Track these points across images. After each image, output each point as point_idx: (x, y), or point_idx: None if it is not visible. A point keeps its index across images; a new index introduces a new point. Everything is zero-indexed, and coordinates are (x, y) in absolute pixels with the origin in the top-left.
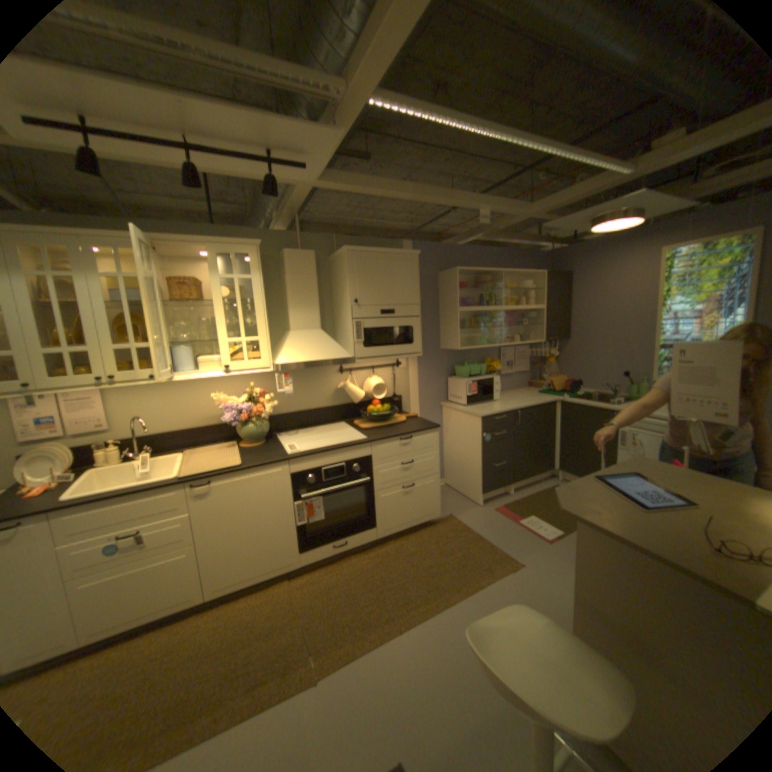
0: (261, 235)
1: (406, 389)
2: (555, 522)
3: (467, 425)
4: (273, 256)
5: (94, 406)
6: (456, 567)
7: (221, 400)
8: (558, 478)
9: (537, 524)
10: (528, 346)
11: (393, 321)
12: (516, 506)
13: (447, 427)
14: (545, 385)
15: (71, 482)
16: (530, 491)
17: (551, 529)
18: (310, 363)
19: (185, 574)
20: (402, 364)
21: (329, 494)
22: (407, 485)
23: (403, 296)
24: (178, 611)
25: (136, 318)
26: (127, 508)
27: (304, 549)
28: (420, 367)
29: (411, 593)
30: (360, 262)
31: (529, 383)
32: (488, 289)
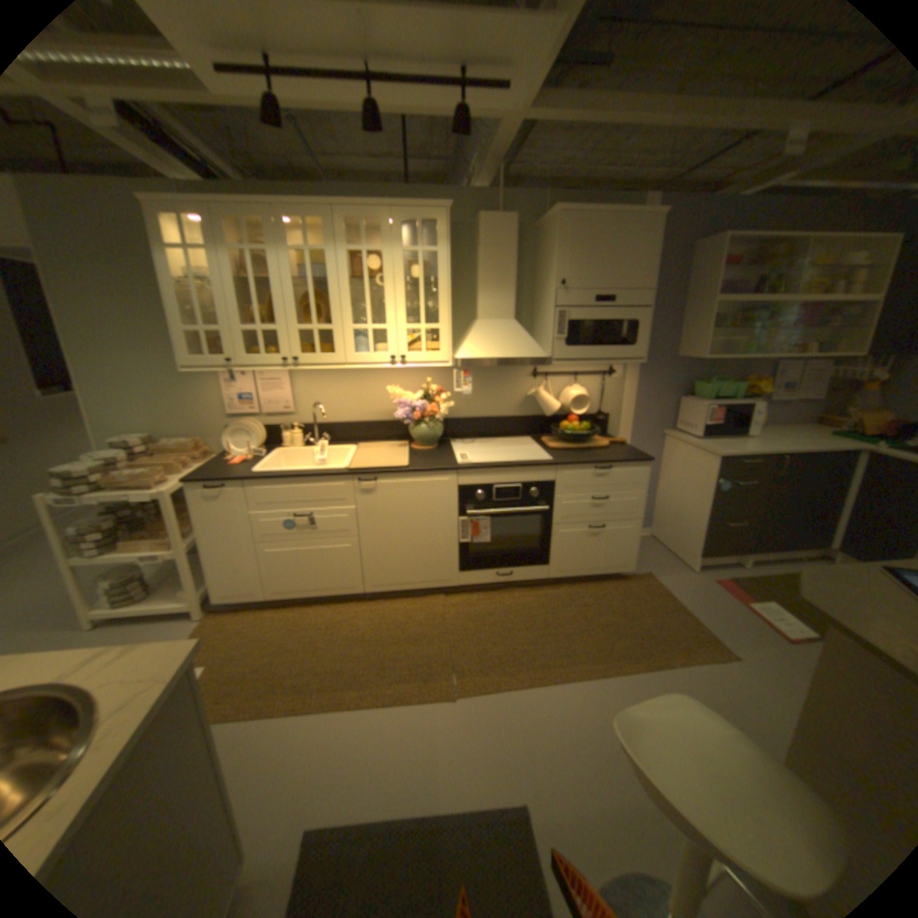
0: (456, 194)
1: (617, 406)
2: (811, 620)
3: (698, 464)
4: (467, 222)
5: (285, 388)
6: (642, 635)
7: (397, 395)
8: (835, 561)
9: (779, 614)
10: (833, 360)
11: (611, 312)
12: (752, 584)
13: (668, 463)
14: (848, 423)
15: (264, 457)
16: (781, 569)
17: (800, 625)
18: (497, 361)
19: (351, 563)
20: (617, 372)
21: (499, 516)
22: (596, 525)
23: (632, 275)
24: (343, 595)
25: (321, 297)
26: (304, 489)
27: (465, 568)
28: (643, 378)
29: (579, 646)
30: (578, 226)
31: (819, 418)
32: (779, 265)
